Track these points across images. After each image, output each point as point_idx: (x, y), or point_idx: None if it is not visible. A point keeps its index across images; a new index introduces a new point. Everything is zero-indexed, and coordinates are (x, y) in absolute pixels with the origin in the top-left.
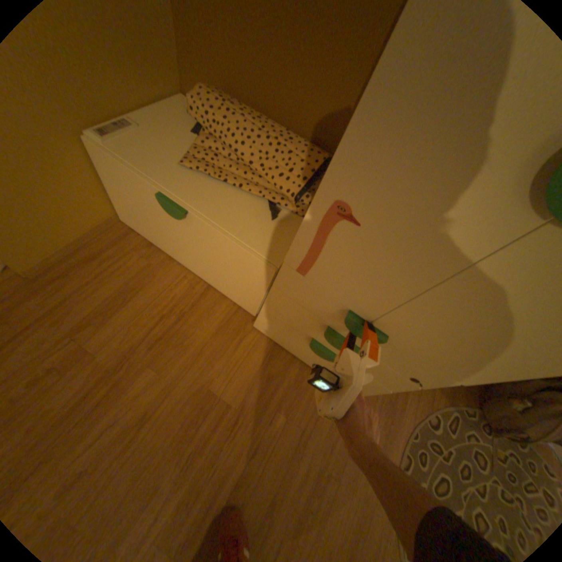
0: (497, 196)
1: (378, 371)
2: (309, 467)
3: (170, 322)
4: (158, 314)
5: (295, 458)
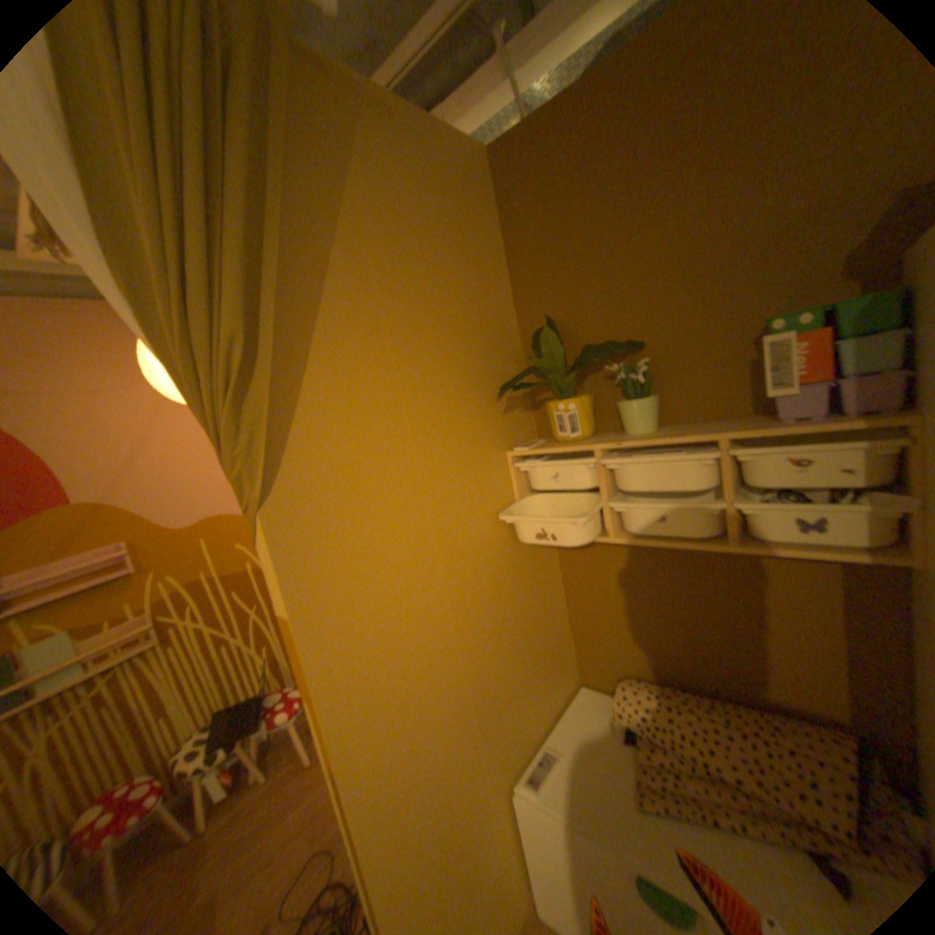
0: None
1: None
2: None
3: None
4: None
5: None
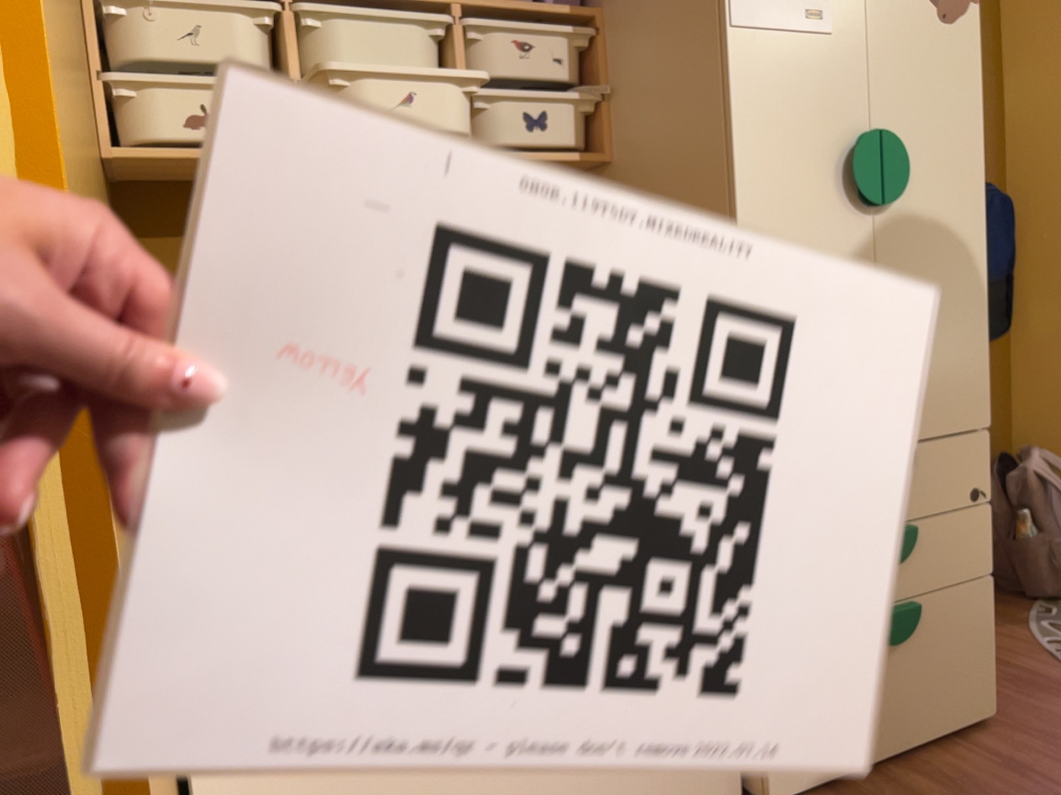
0: (844, 219)
1: (951, 545)
2: None
3: None
4: None
5: None
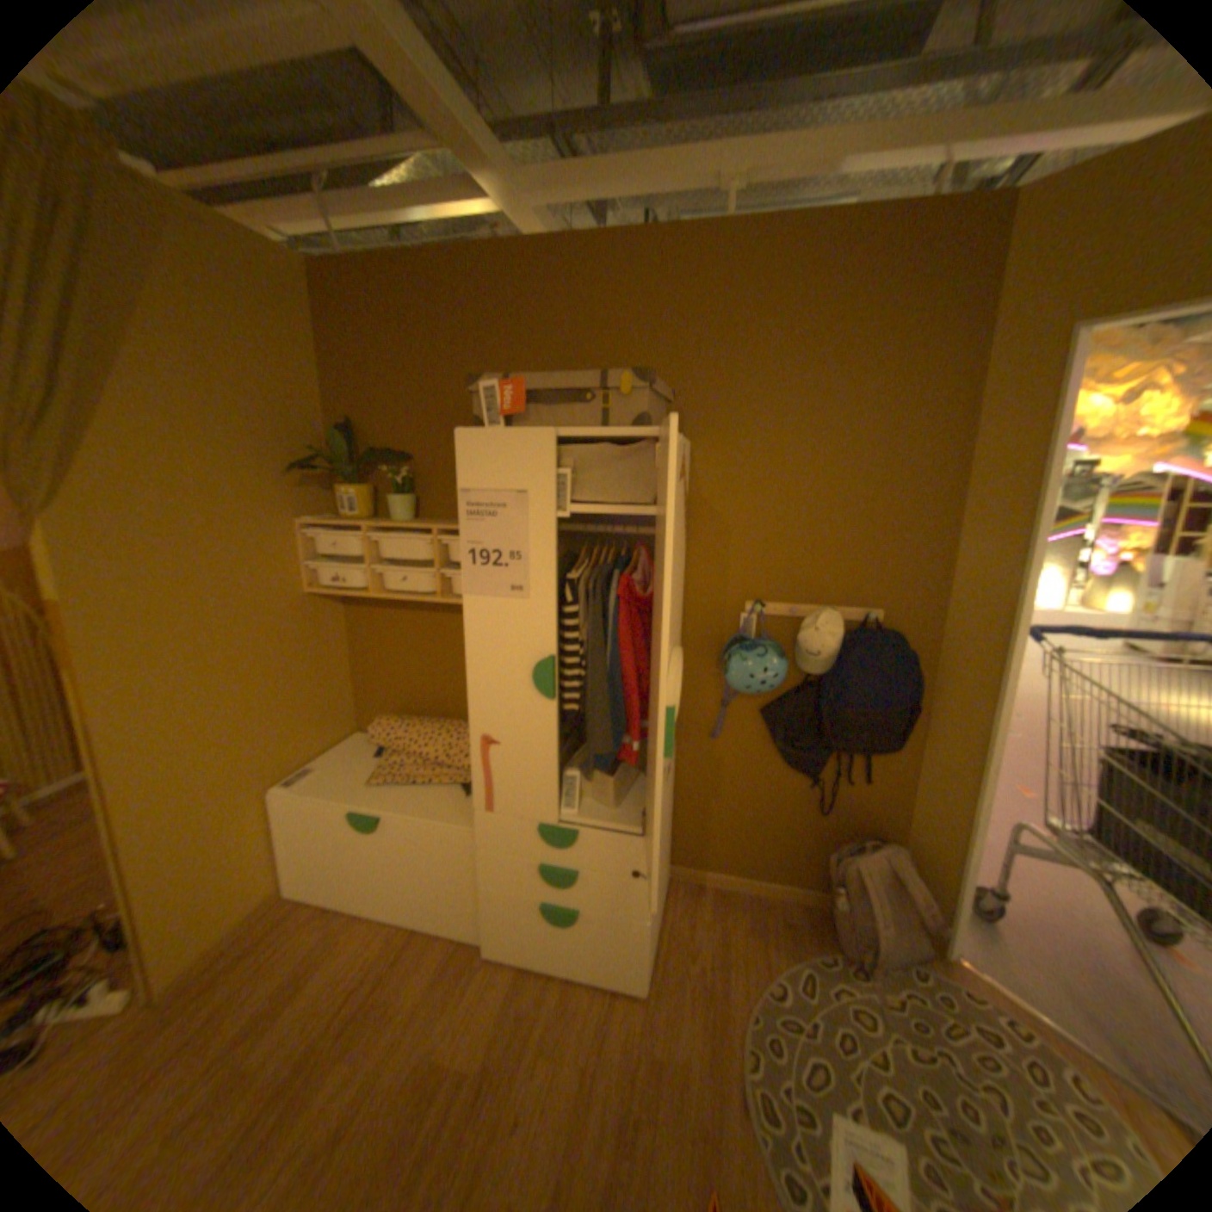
0: (534, 702)
1: (611, 896)
2: (603, 1122)
3: (362, 996)
4: (342, 993)
5: (577, 1116)
